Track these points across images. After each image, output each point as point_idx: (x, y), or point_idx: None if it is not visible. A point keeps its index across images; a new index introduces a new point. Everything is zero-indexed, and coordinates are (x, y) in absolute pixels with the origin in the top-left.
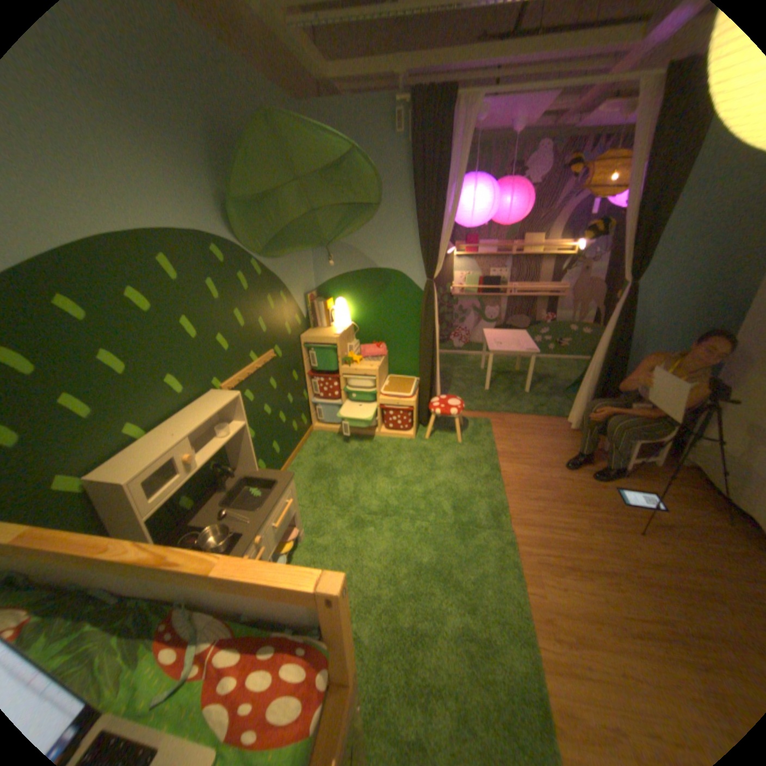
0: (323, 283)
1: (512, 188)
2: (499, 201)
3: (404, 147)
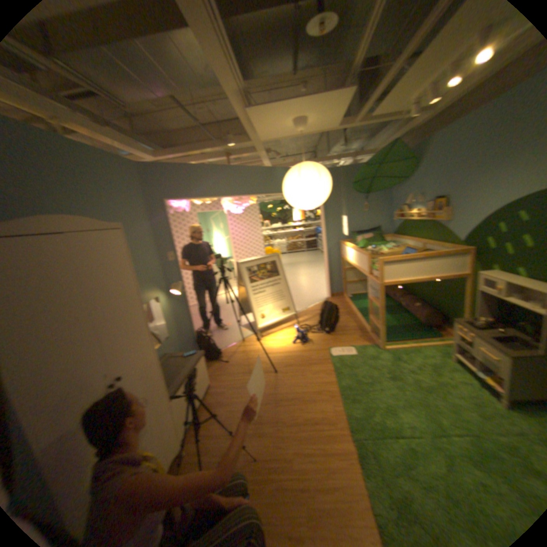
0: None
1: None
2: None
3: None
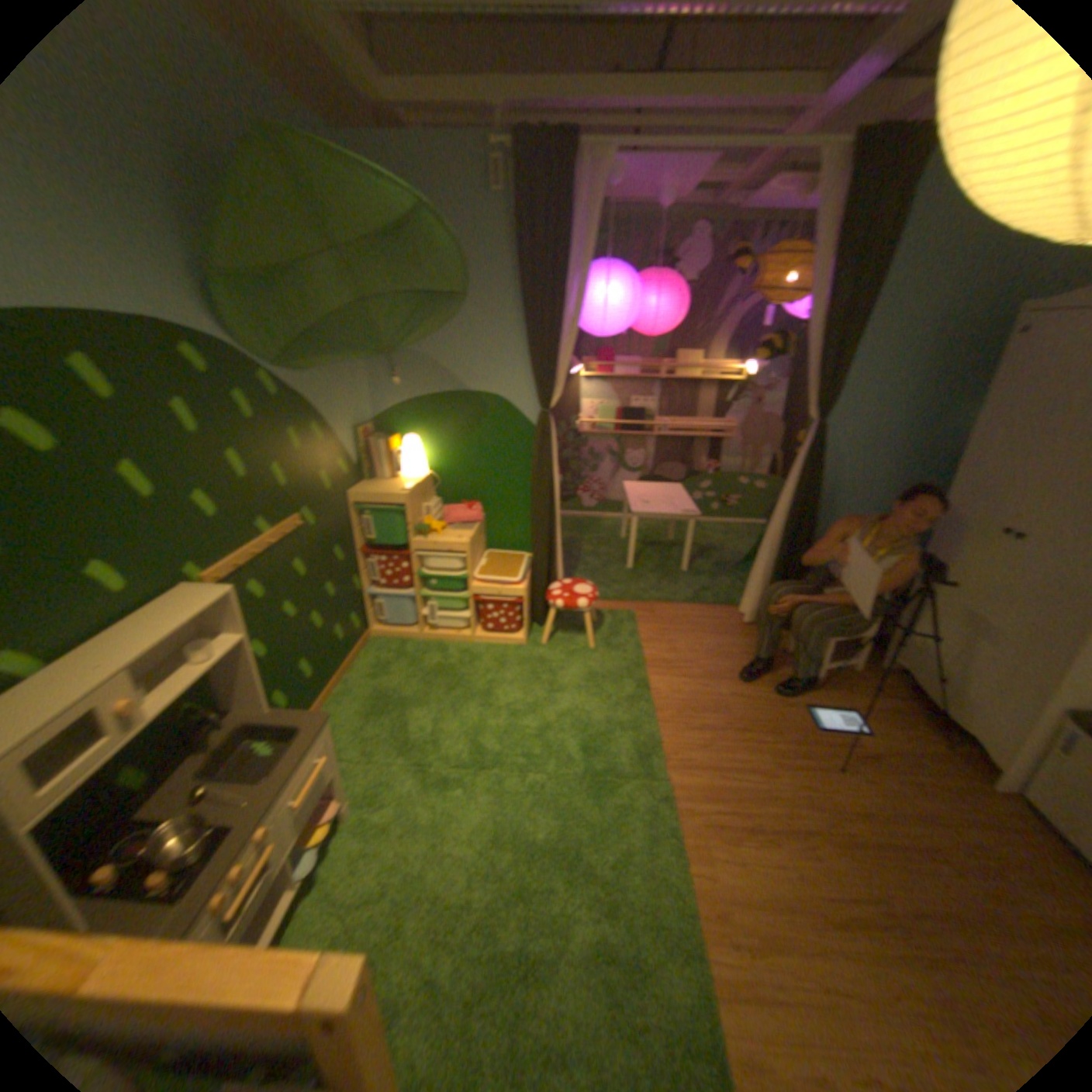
0: (382, 411)
1: (657, 285)
2: (640, 302)
3: (502, 214)
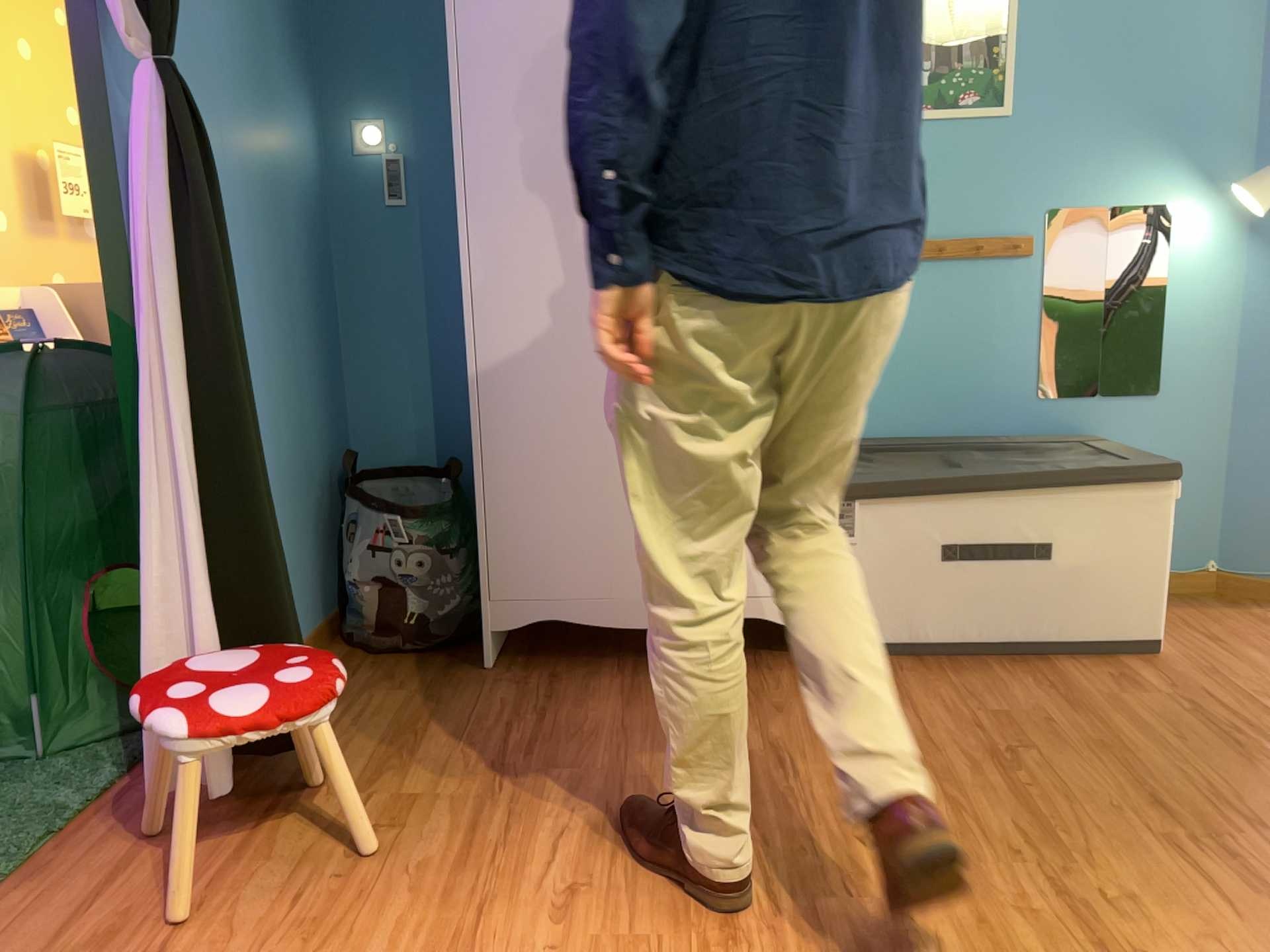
0: None
1: None
2: None
3: None
